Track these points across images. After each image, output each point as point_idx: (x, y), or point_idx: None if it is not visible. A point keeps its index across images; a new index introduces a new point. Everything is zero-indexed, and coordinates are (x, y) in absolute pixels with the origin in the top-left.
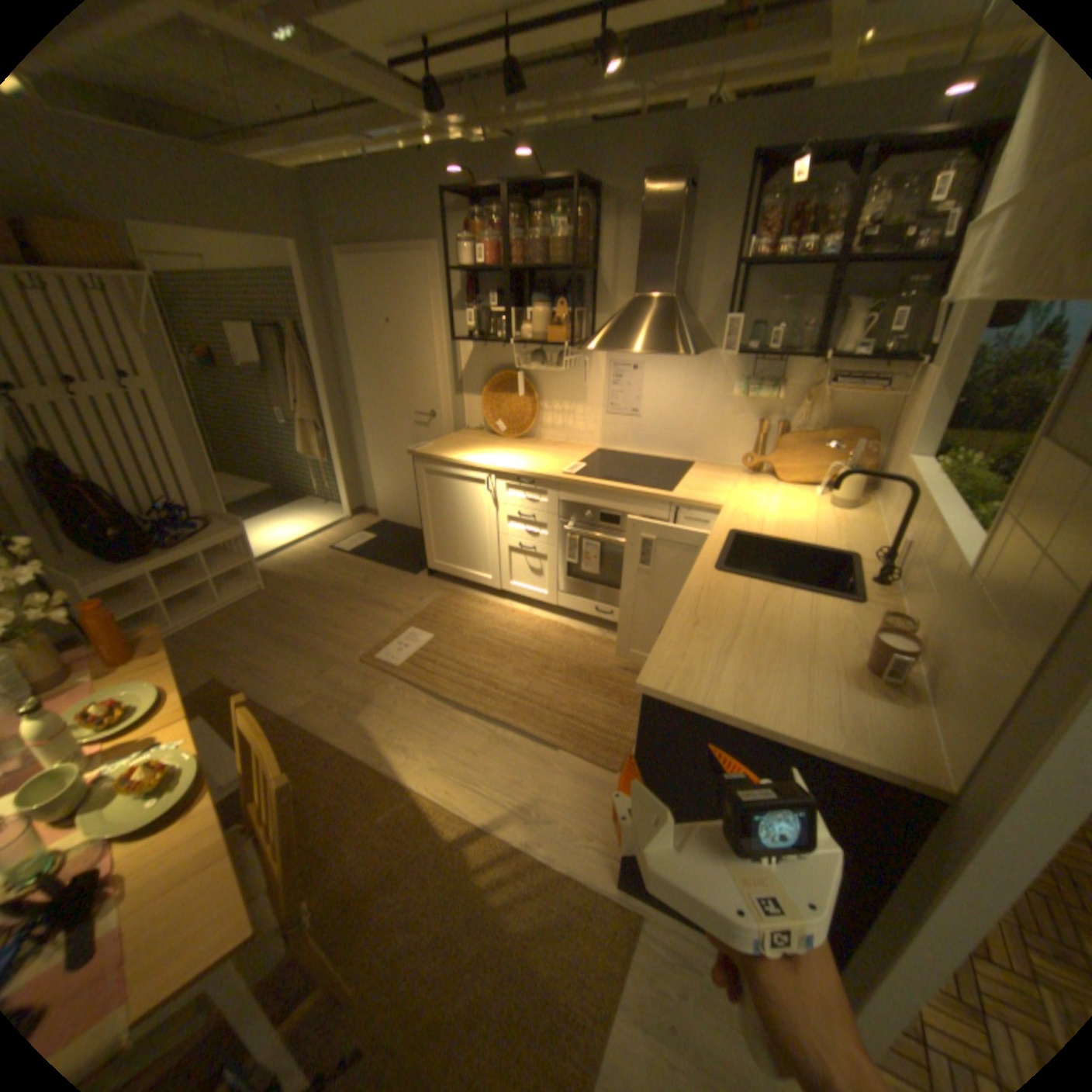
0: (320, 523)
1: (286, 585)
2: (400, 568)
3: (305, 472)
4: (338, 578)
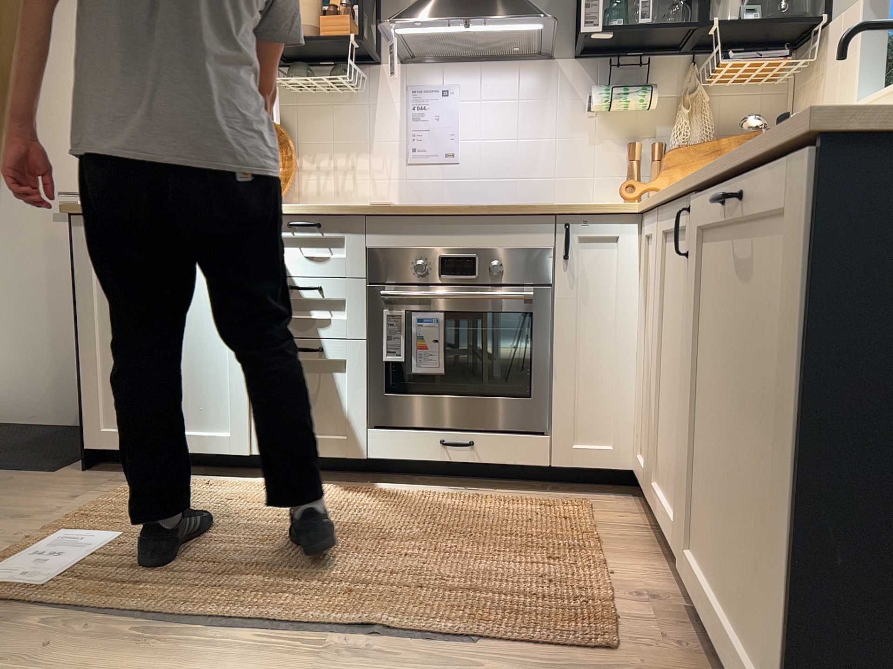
0: None
1: None
2: (12, 468)
3: None
4: None
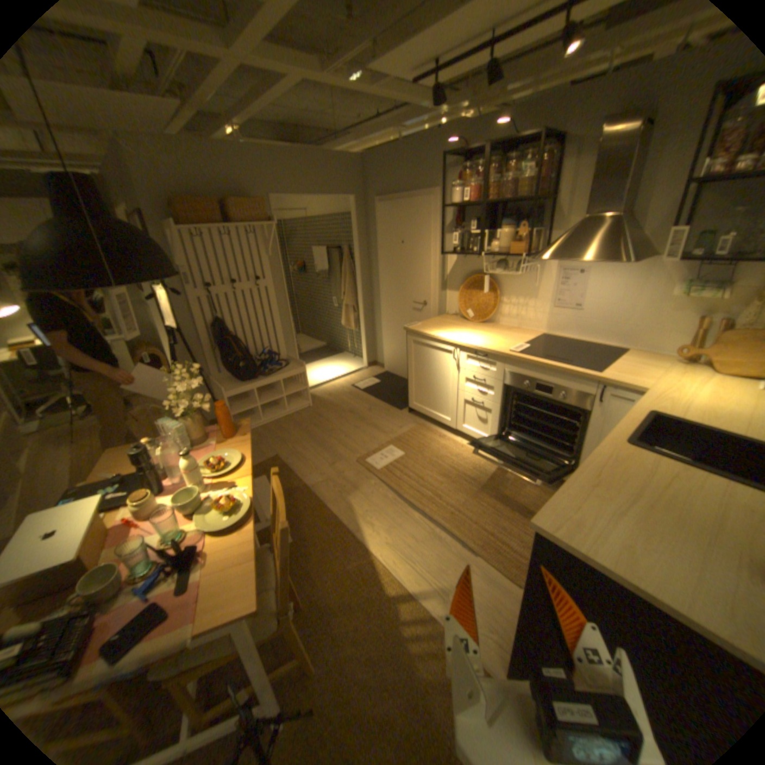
0: (348, 369)
1: (323, 405)
2: (391, 404)
3: (345, 337)
4: (352, 406)
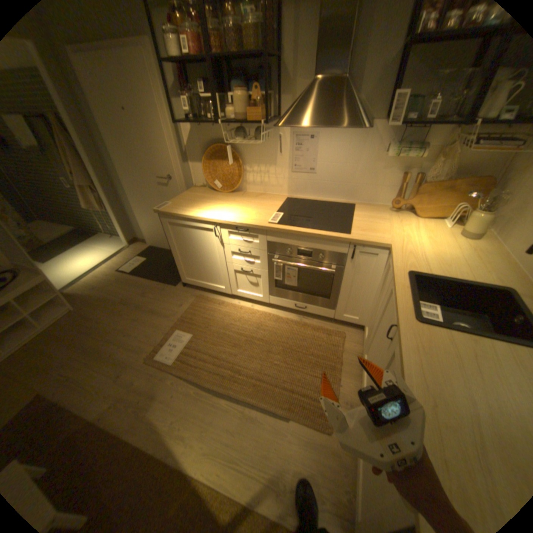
0: (108, 252)
1: (88, 304)
2: (164, 282)
3: (93, 218)
4: (123, 295)
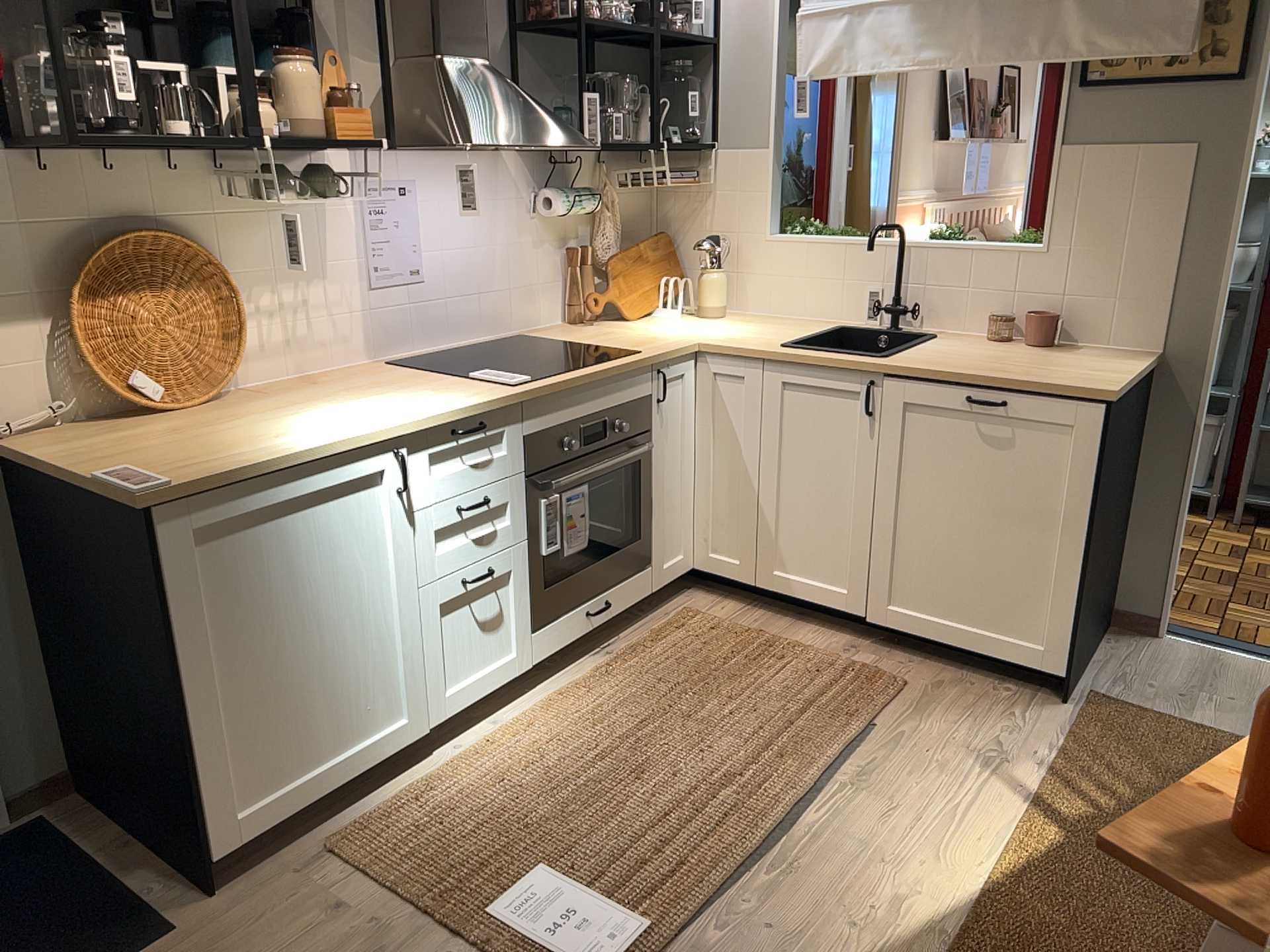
0: None
1: None
2: None
3: None
4: None
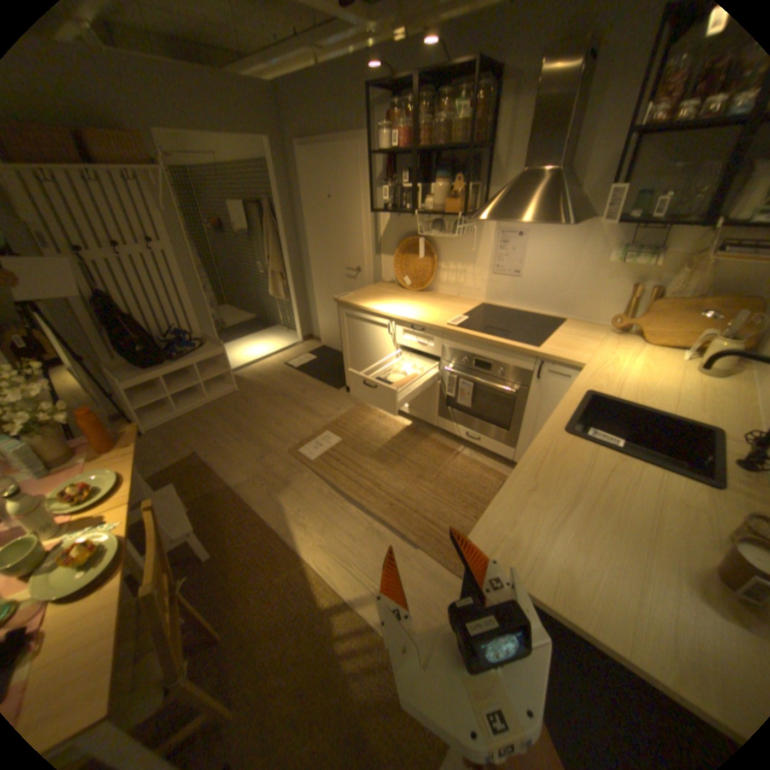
0: (281, 345)
1: (251, 389)
2: (327, 383)
3: (275, 308)
4: (285, 388)
